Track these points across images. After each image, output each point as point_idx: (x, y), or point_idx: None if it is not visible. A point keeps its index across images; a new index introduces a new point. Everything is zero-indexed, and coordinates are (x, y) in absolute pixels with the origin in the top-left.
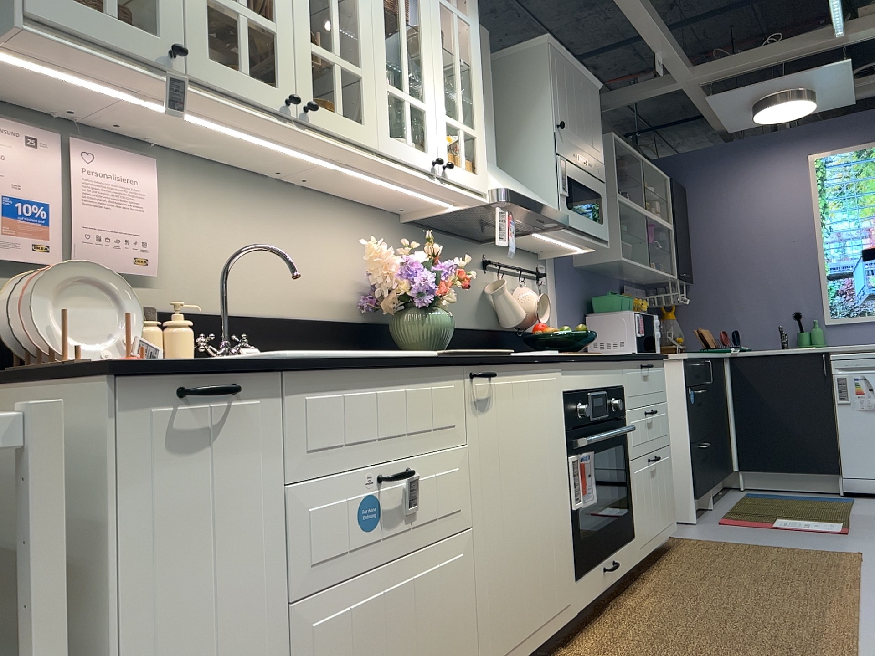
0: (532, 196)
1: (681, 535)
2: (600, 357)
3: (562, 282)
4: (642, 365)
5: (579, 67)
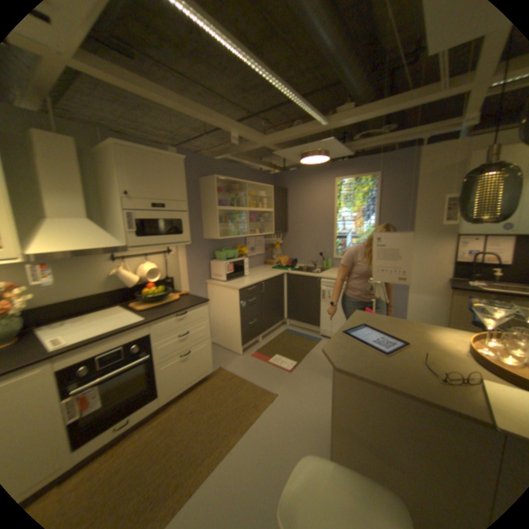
0: (82, 244)
1: (225, 366)
2: (108, 336)
3: (189, 249)
4: (175, 315)
5: (152, 151)
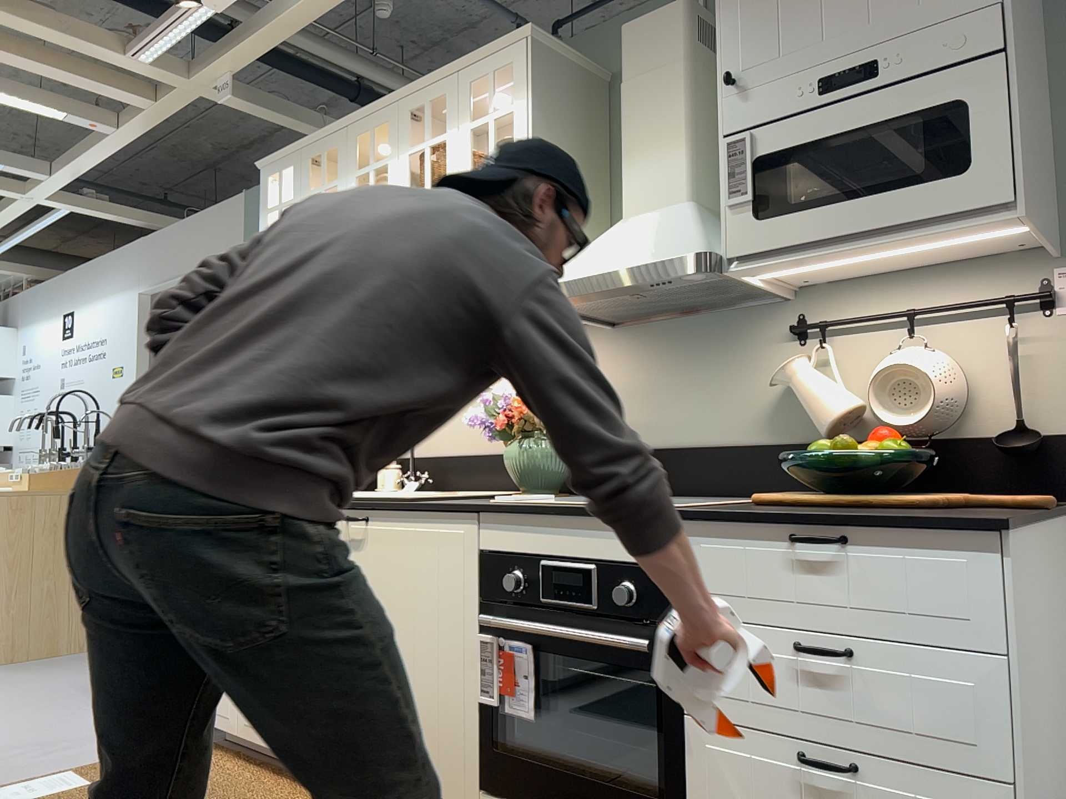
0: (622, 258)
1: None
2: (571, 509)
3: None
4: (793, 535)
5: None
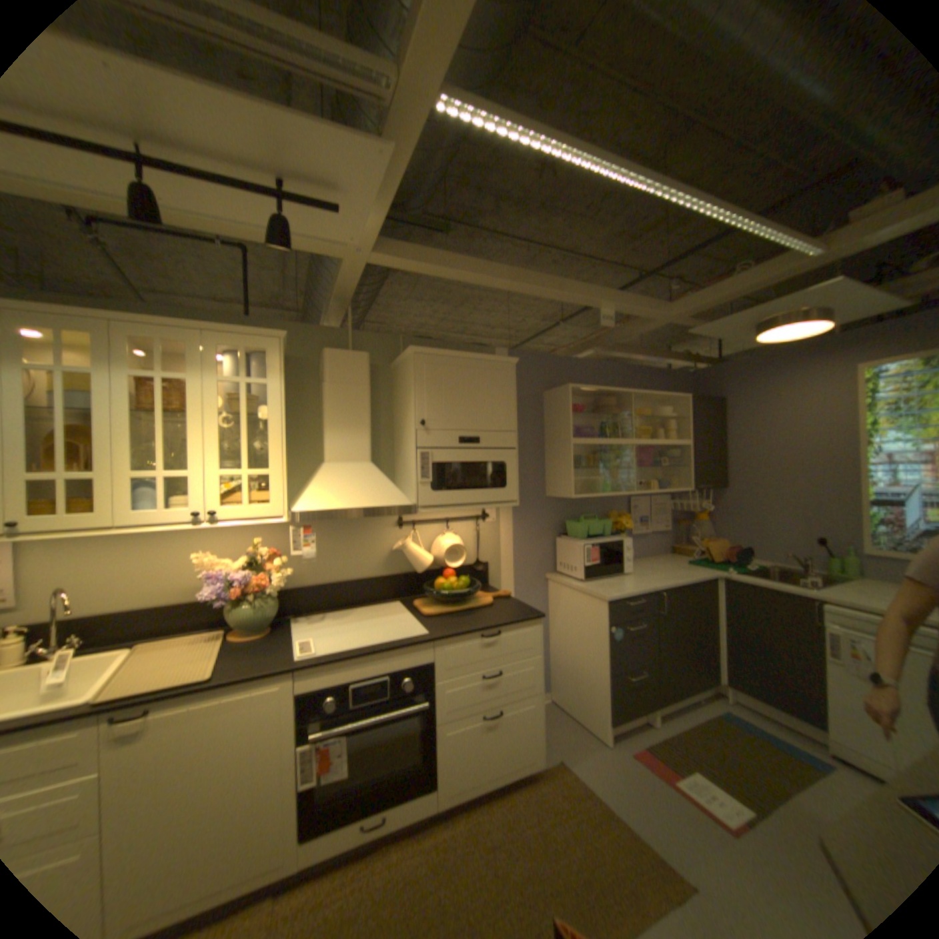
0: (360, 498)
1: (575, 763)
2: (373, 651)
3: (520, 513)
4: (481, 635)
5: (468, 356)
